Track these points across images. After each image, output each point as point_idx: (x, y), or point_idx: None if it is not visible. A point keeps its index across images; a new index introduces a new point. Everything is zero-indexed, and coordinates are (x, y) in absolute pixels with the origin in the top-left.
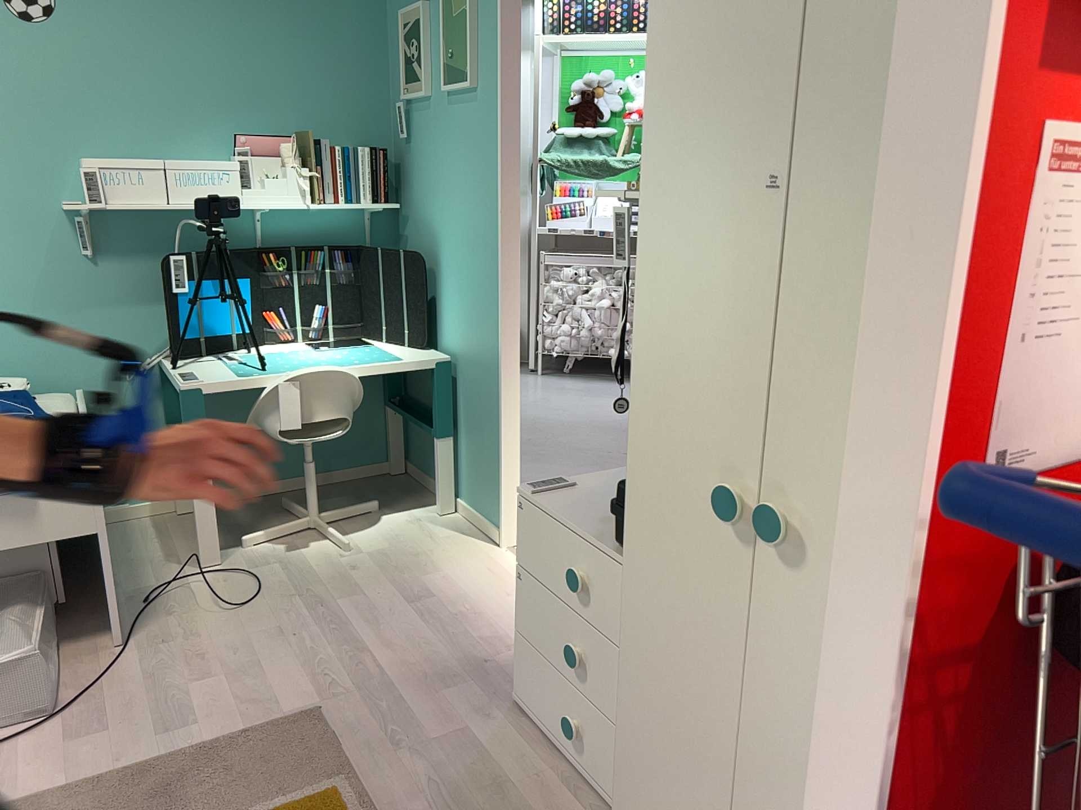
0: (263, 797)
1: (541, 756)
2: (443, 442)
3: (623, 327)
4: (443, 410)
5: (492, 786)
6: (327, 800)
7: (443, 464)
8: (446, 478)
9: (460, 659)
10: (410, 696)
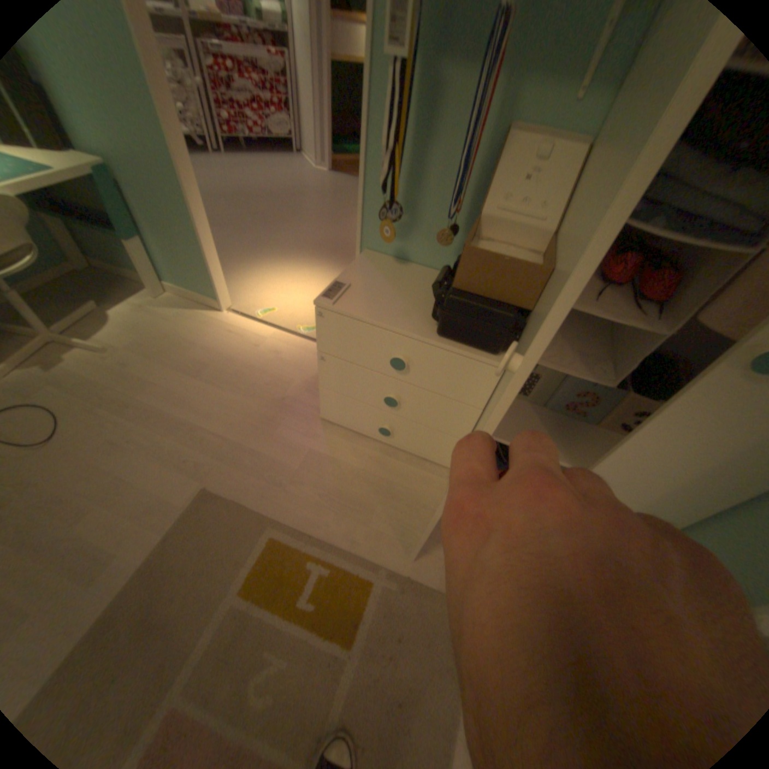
0: (228, 580)
1: (362, 447)
2: (125, 241)
3: (395, 142)
4: (115, 213)
5: (354, 480)
6: (273, 552)
7: (134, 259)
8: (142, 269)
9: (266, 407)
10: (258, 448)
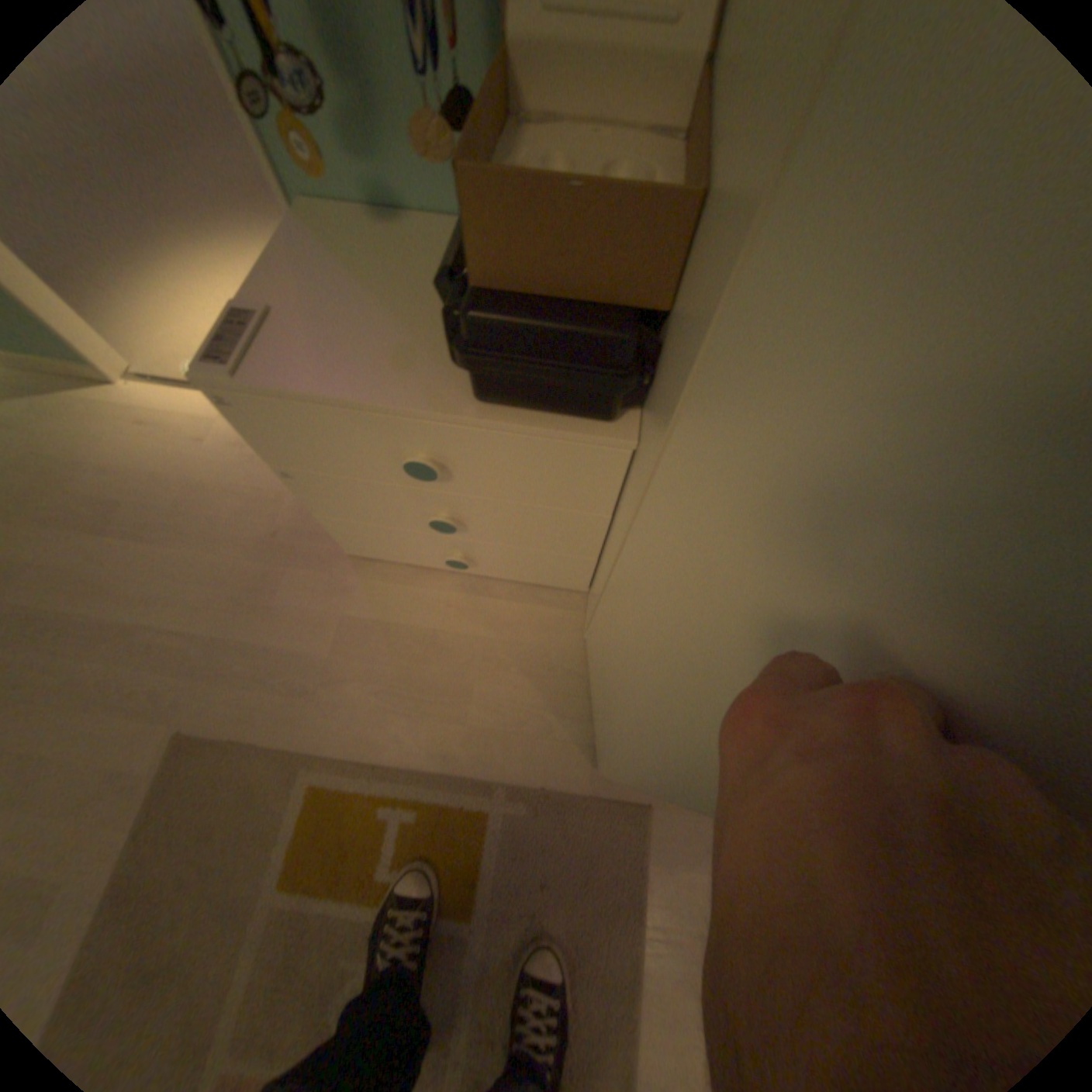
0: (258, 868)
1: (432, 588)
2: None
3: None
4: None
5: (429, 651)
6: (319, 805)
7: None
8: None
9: (249, 556)
10: (254, 636)
